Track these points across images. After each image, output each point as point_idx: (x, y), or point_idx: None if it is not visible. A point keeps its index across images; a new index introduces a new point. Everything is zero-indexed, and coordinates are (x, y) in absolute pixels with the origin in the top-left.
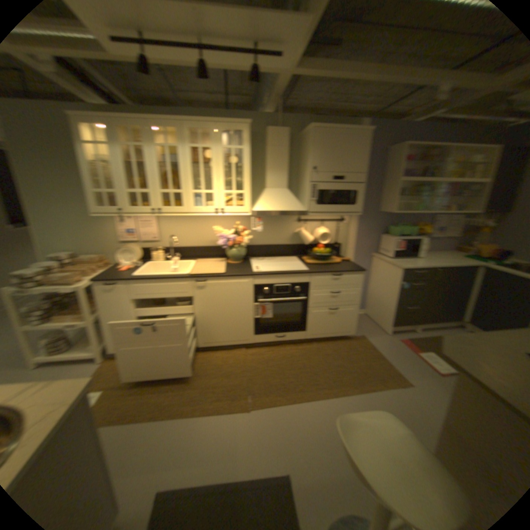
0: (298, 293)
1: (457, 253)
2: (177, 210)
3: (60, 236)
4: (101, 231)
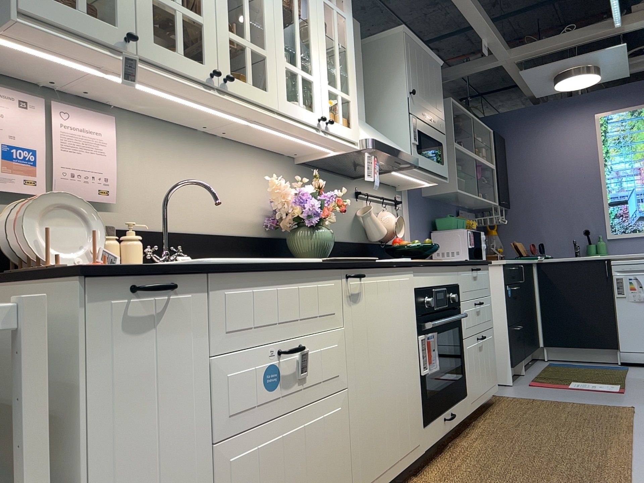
0: (453, 308)
1: None
2: (261, 97)
3: None
4: None
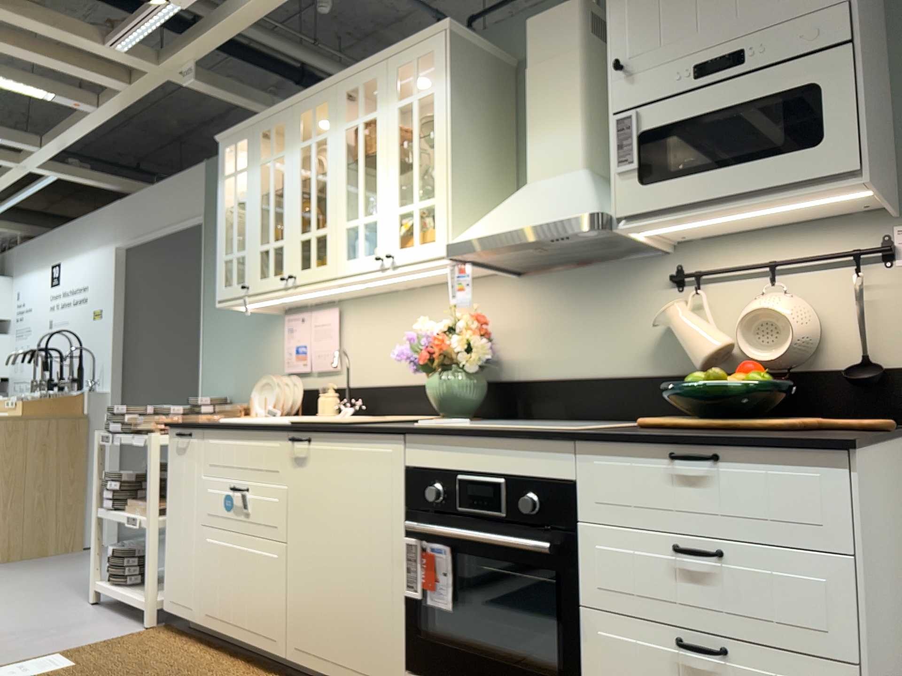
0: (543, 527)
1: None
2: (320, 273)
3: (229, 365)
4: (272, 352)
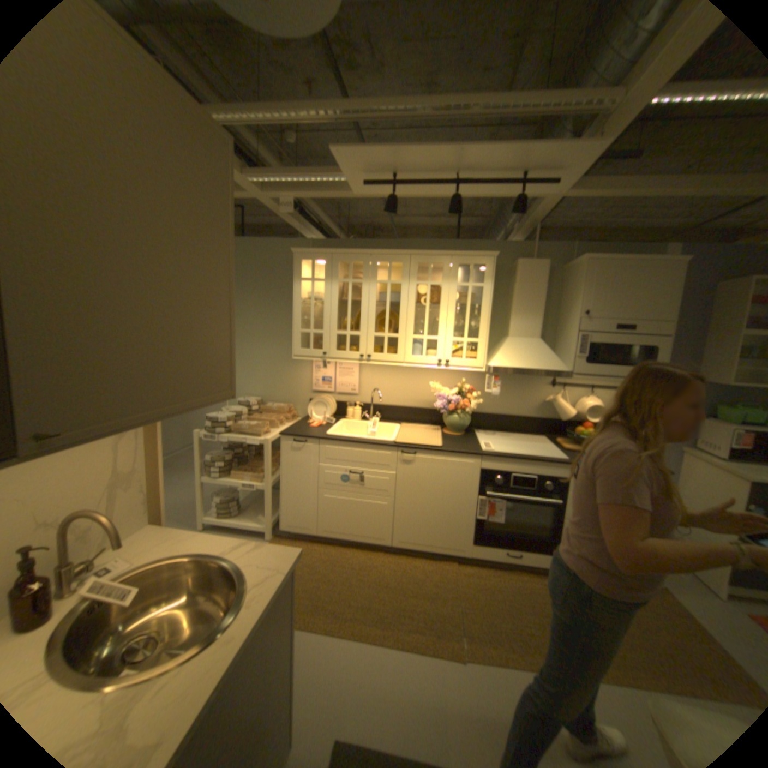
0: (552, 493)
1: None
2: (392, 359)
3: (257, 378)
4: (300, 376)
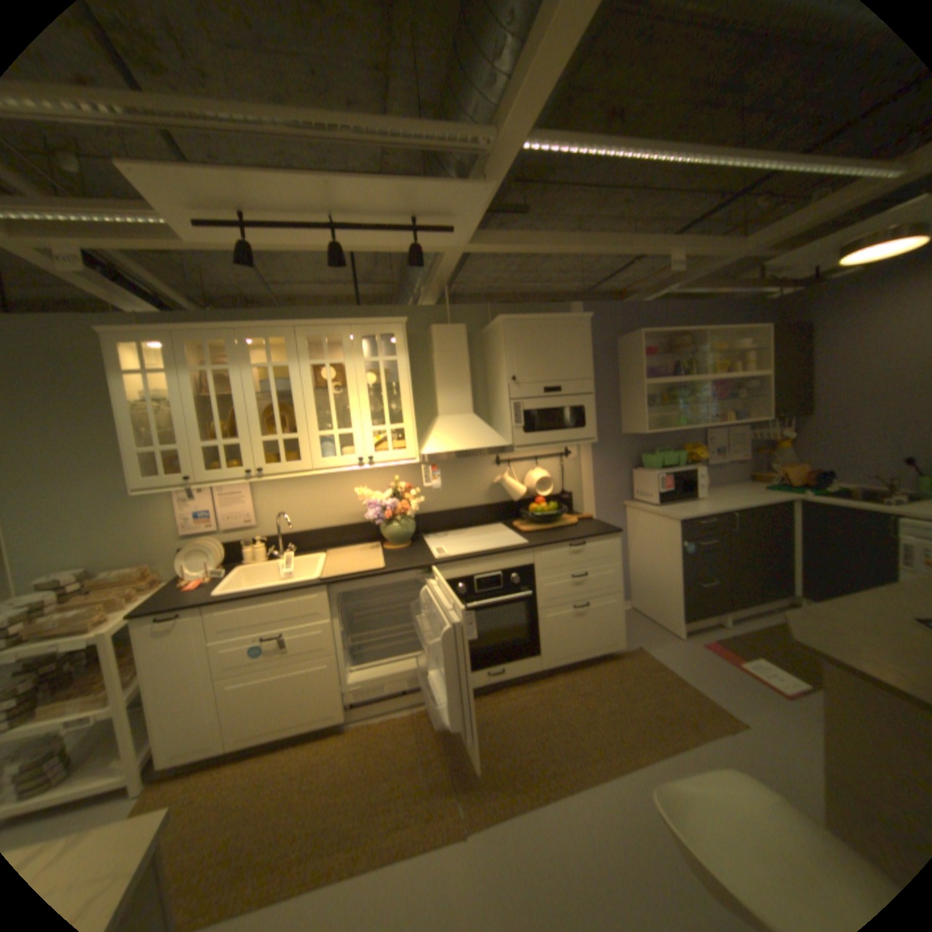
0: (519, 585)
1: (754, 485)
2: (295, 467)
3: (71, 538)
4: (152, 519)
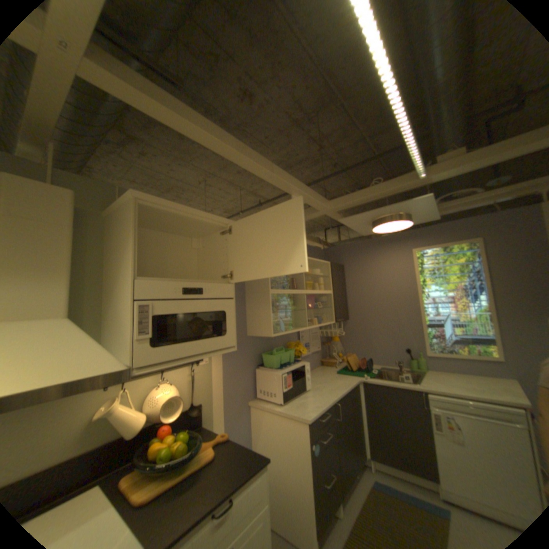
0: None
1: (324, 368)
2: None
3: None
4: None
